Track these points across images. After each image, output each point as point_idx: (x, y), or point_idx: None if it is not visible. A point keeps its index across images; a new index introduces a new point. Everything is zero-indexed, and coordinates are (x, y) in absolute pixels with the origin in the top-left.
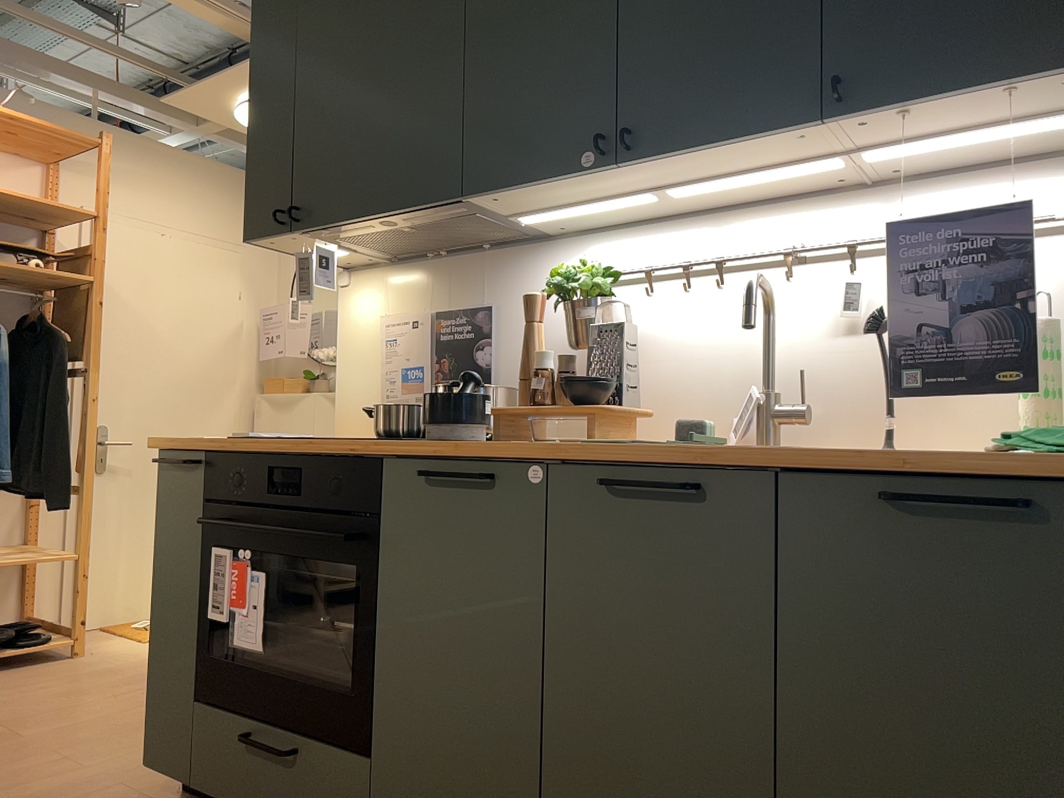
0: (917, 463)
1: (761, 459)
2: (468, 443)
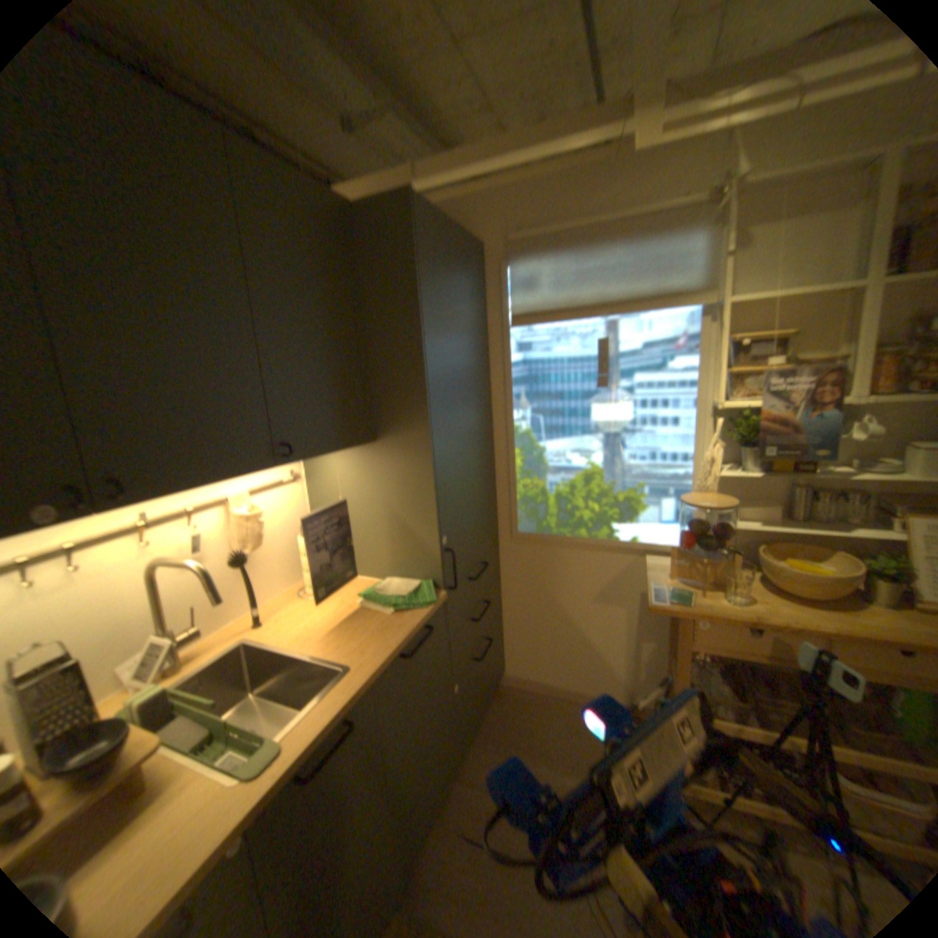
0: (409, 639)
1: (370, 684)
2: None
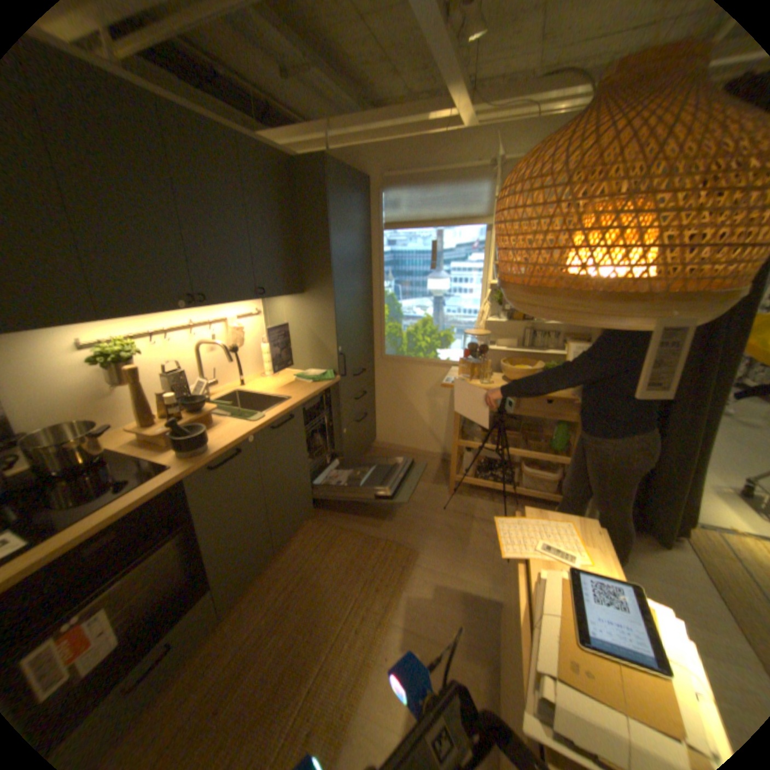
0: (319, 391)
1: (300, 403)
2: (208, 447)
